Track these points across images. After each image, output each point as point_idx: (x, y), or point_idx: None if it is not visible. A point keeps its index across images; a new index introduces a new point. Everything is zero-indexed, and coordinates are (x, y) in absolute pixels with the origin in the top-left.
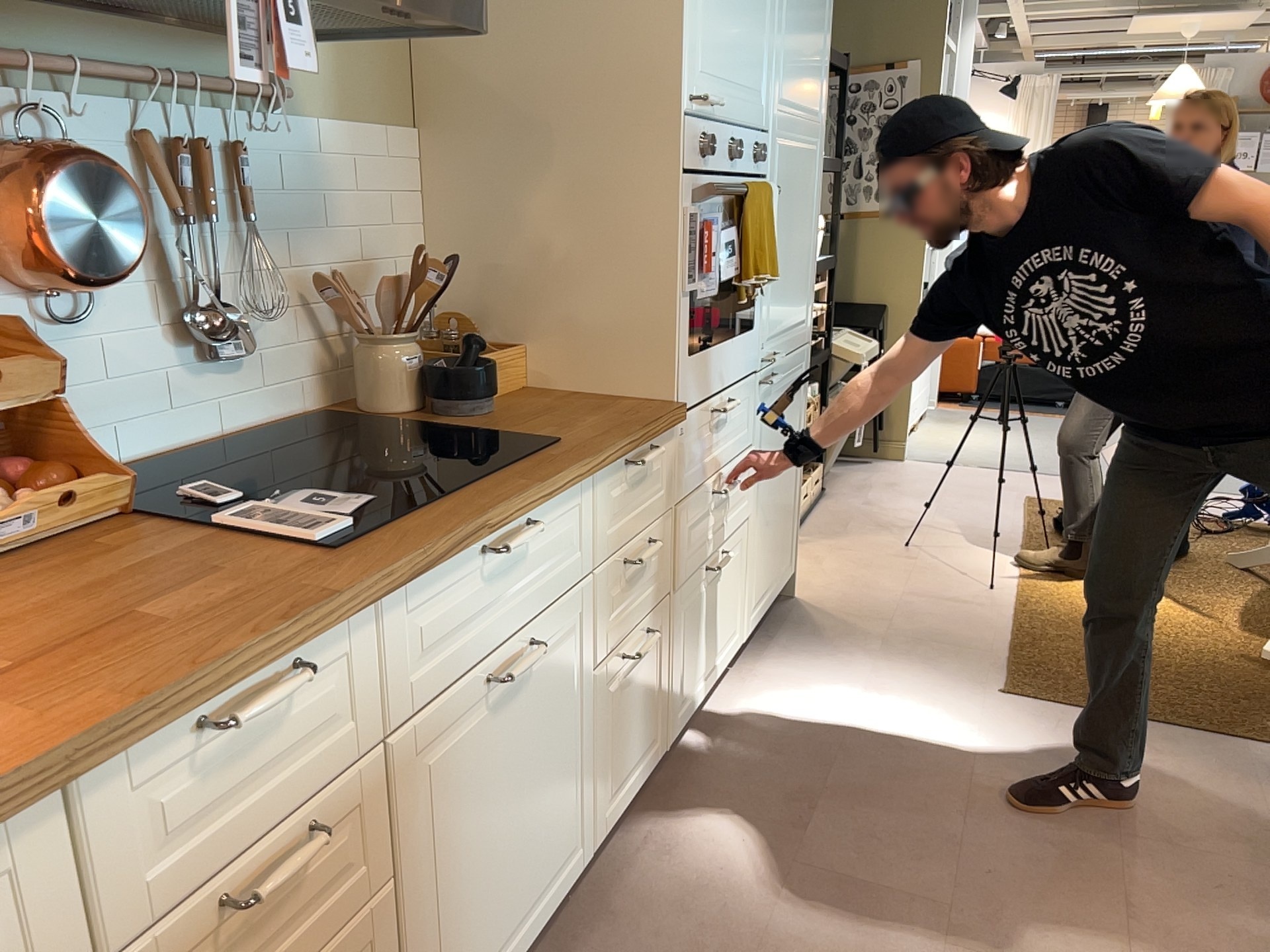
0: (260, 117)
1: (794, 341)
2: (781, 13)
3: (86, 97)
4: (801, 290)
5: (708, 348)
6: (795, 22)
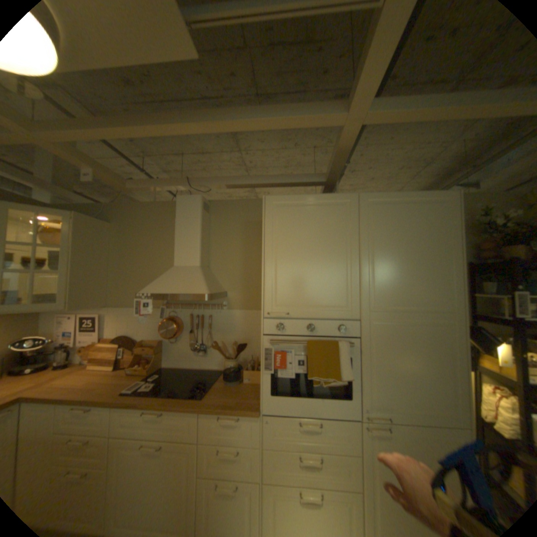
0: (217, 310)
1: (430, 422)
2: (364, 274)
3: (184, 309)
4: (438, 395)
5: (293, 397)
6: (389, 274)
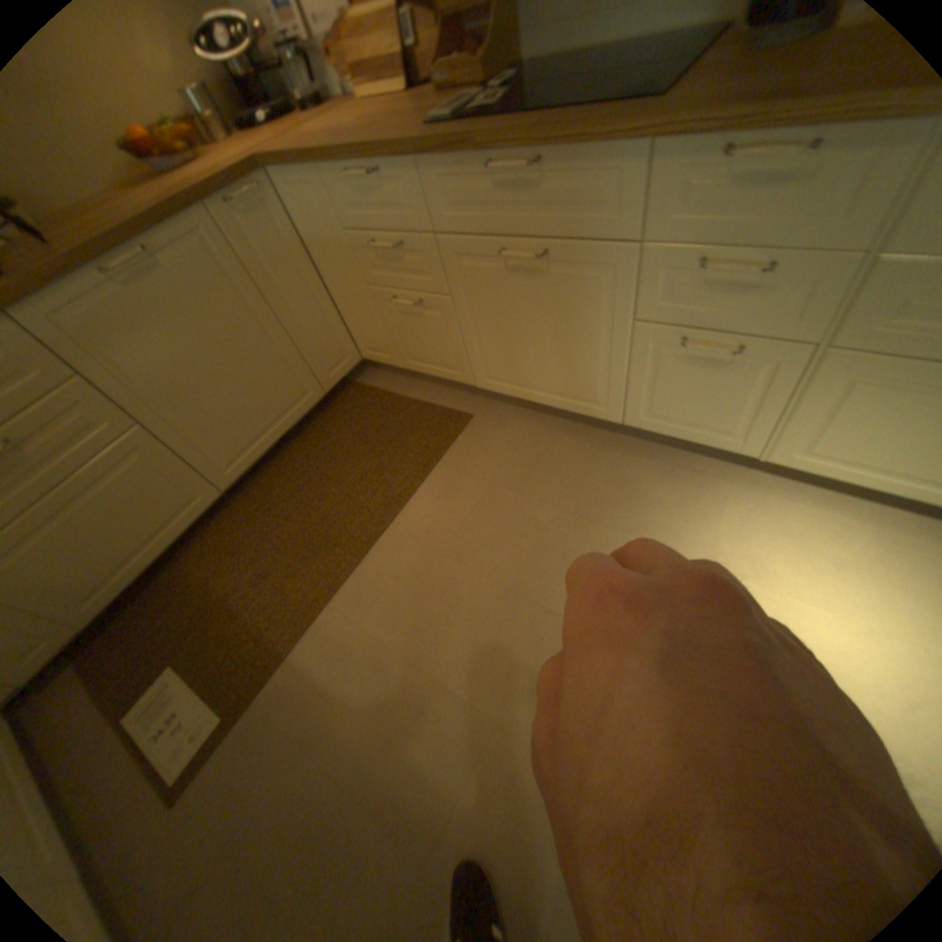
0: None
1: None
2: None
3: None
4: None
5: None
6: None
